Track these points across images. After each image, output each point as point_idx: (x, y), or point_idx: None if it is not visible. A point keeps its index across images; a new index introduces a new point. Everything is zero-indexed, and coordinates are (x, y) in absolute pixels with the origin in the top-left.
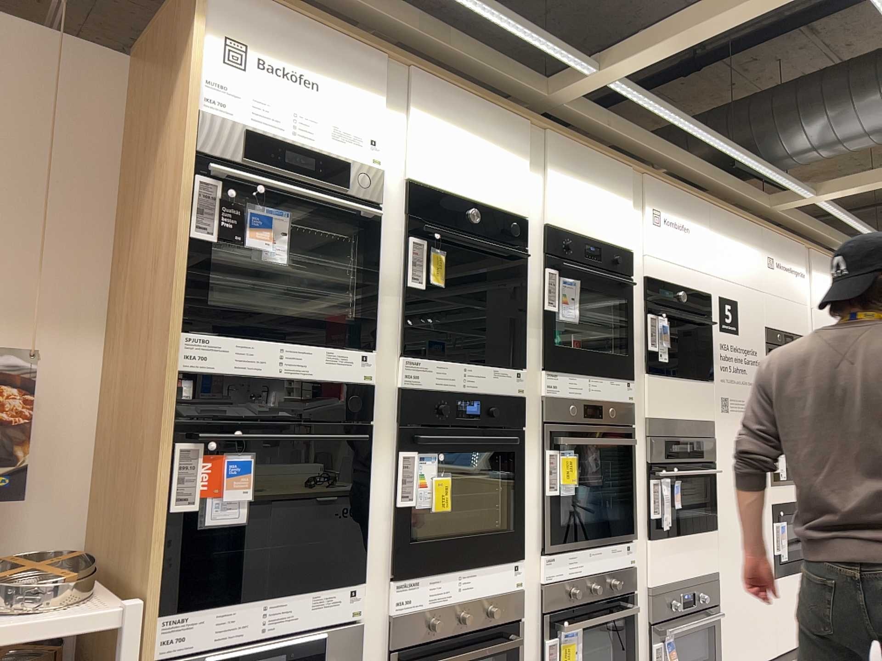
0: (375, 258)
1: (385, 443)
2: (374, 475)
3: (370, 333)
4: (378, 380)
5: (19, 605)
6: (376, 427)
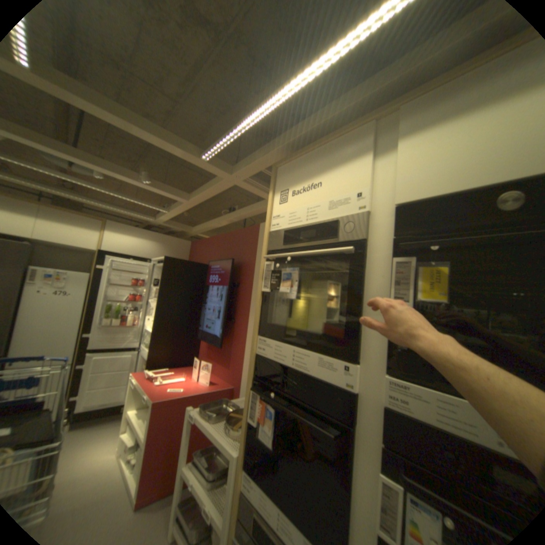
0: (356, 282)
1: (369, 457)
2: (357, 482)
3: (351, 347)
4: (361, 391)
5: (221, 430)
6: (359, 436)
